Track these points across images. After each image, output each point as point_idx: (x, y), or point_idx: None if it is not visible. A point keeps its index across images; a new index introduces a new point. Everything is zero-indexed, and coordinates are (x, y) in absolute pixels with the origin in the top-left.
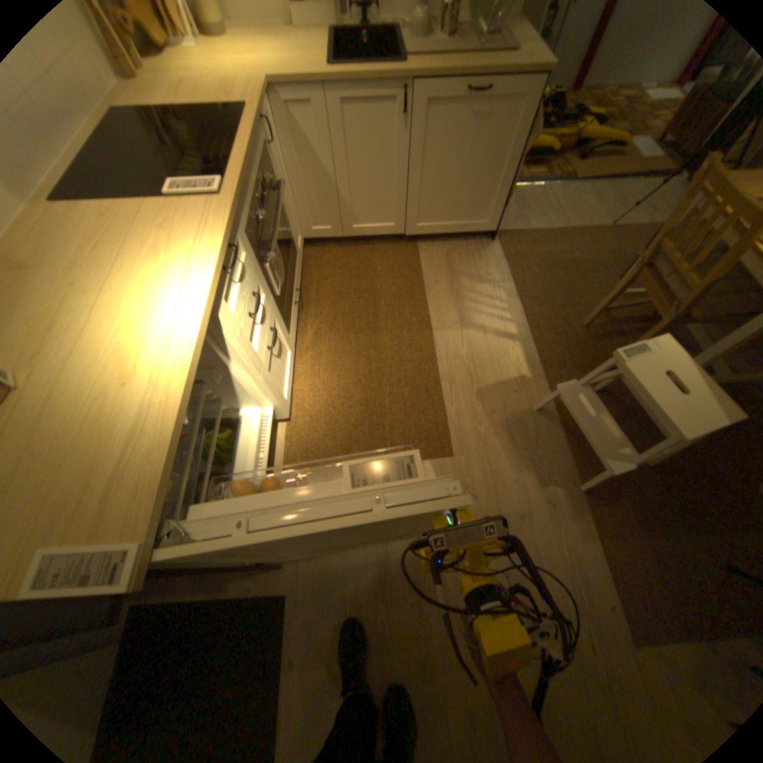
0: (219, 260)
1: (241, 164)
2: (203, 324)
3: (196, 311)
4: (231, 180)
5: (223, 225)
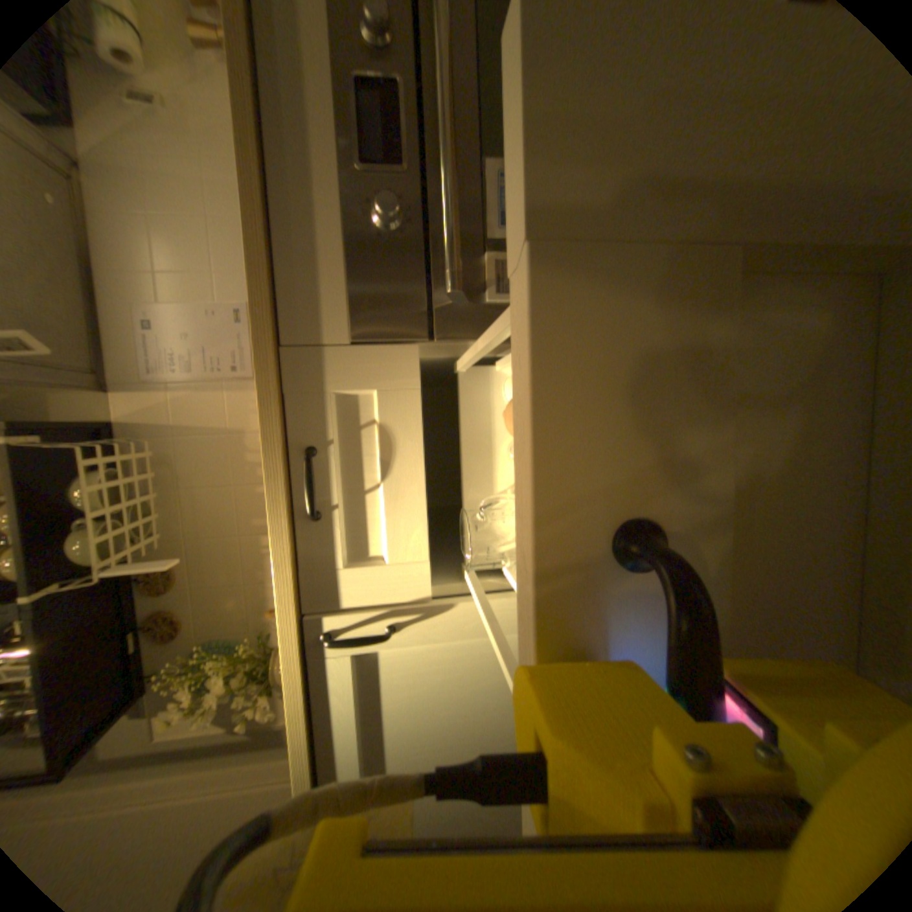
0: (294, 523)
1: (249, 211)
2: (296, 675)
3: (286, 655)
4: (257, 289)
5: (268, 448)
